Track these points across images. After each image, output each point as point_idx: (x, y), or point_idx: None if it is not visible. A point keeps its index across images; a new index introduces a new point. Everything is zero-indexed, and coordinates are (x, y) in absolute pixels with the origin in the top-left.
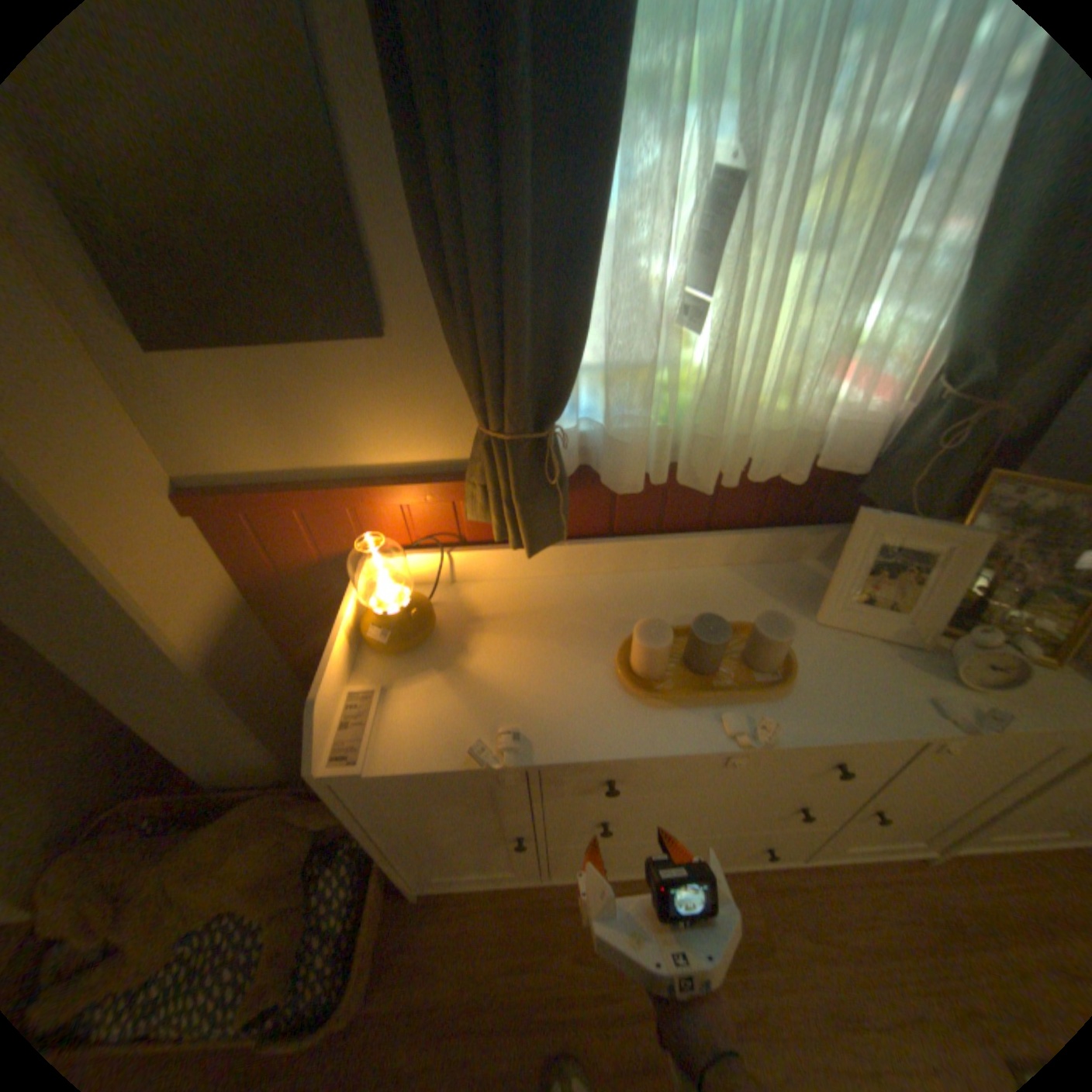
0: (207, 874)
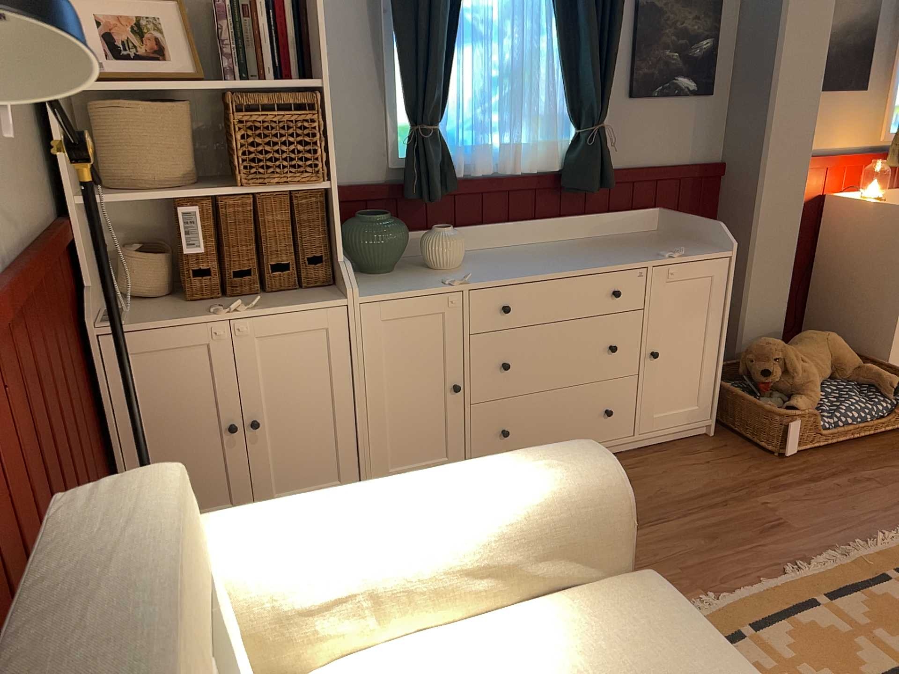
0: (819, 349)
